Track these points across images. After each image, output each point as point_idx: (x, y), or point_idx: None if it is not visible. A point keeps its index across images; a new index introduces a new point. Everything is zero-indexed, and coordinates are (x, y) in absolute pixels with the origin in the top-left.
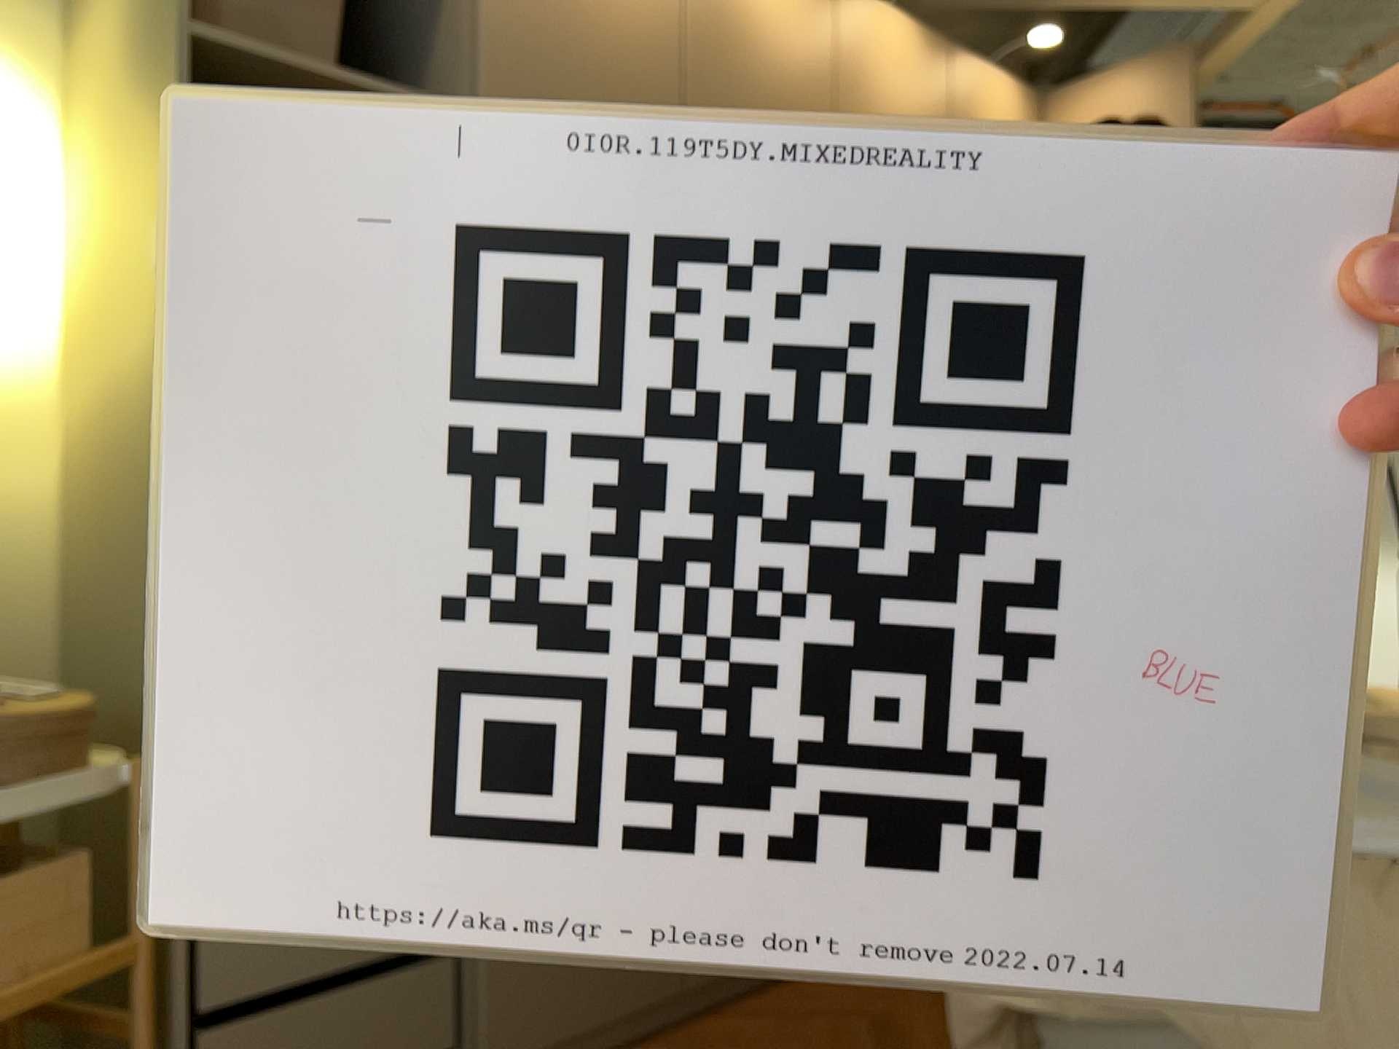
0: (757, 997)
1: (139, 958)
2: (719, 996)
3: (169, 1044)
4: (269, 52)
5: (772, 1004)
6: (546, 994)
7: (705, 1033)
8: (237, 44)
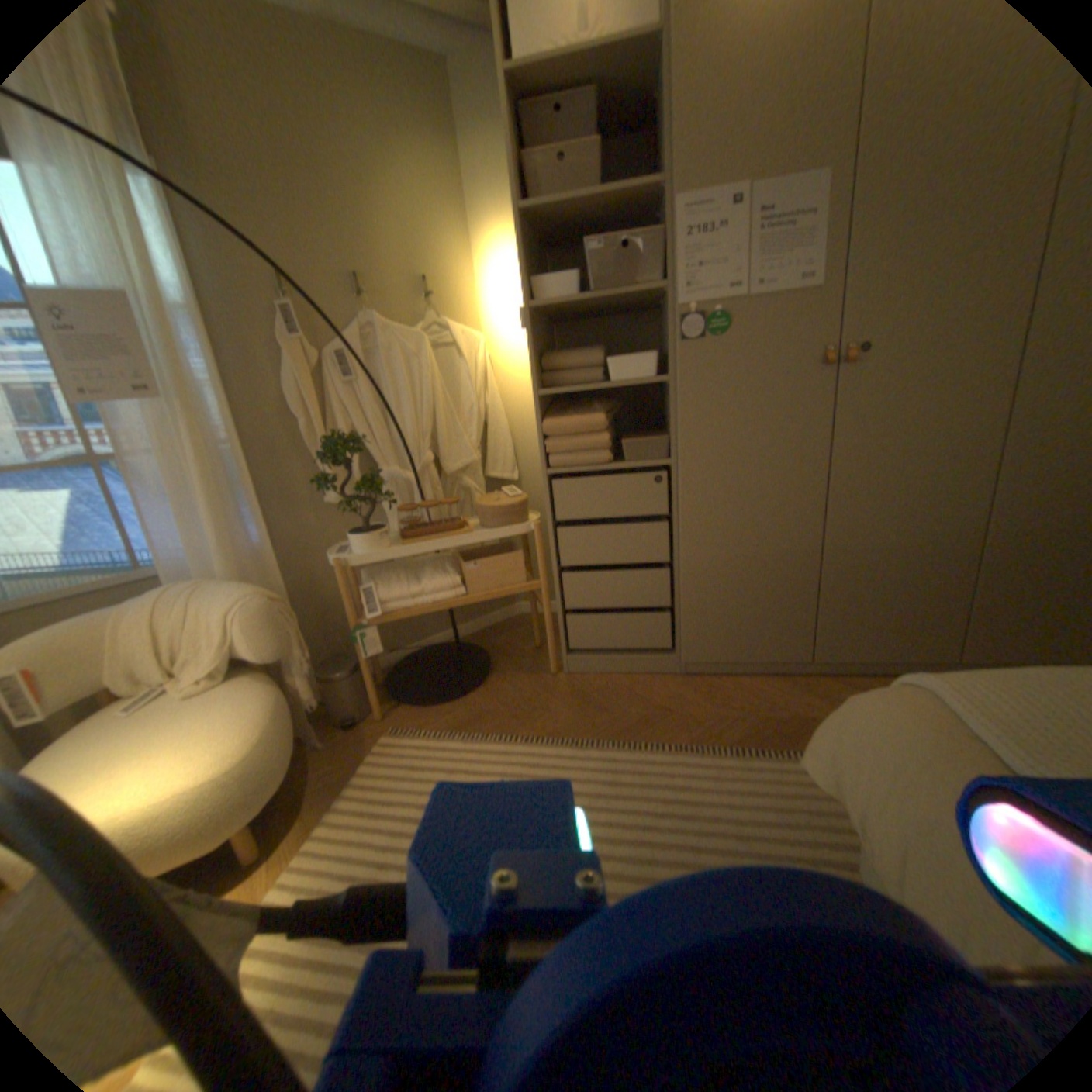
0: (870, 678)
1: (542, 584)
2: (841, 669)
3: (562, 612)
4: (564, 193)
5: (875, 685)
6: (717, 639)
7: (817, 684)
8: (549, 197)
